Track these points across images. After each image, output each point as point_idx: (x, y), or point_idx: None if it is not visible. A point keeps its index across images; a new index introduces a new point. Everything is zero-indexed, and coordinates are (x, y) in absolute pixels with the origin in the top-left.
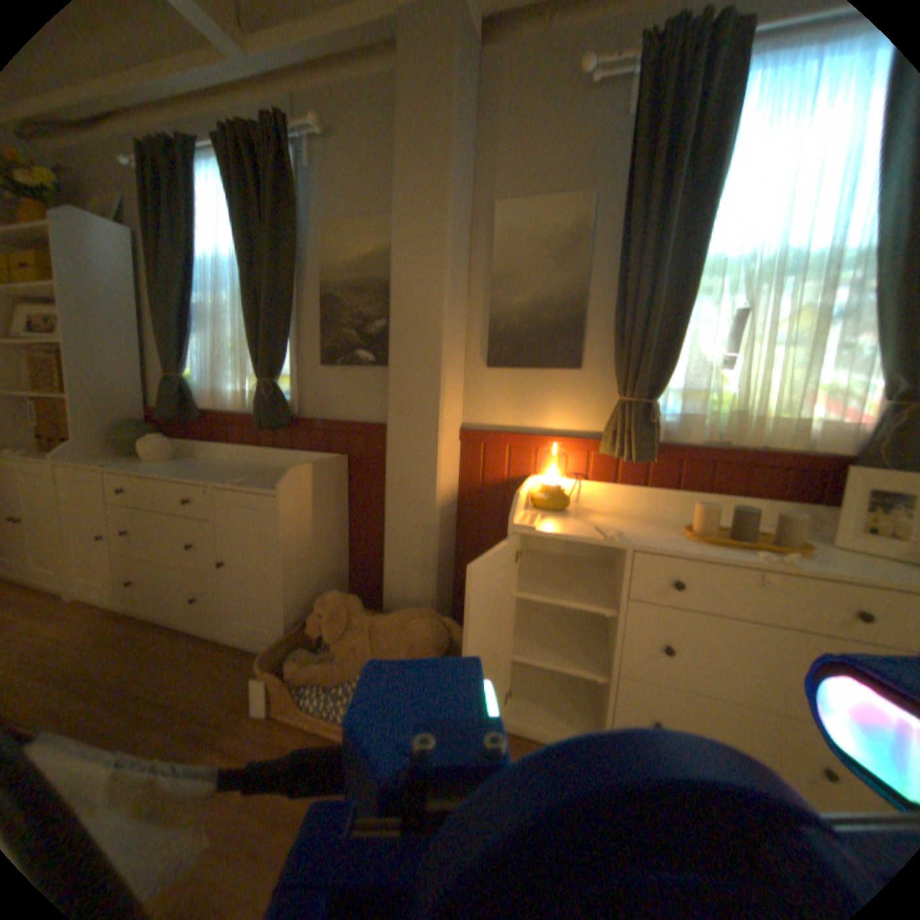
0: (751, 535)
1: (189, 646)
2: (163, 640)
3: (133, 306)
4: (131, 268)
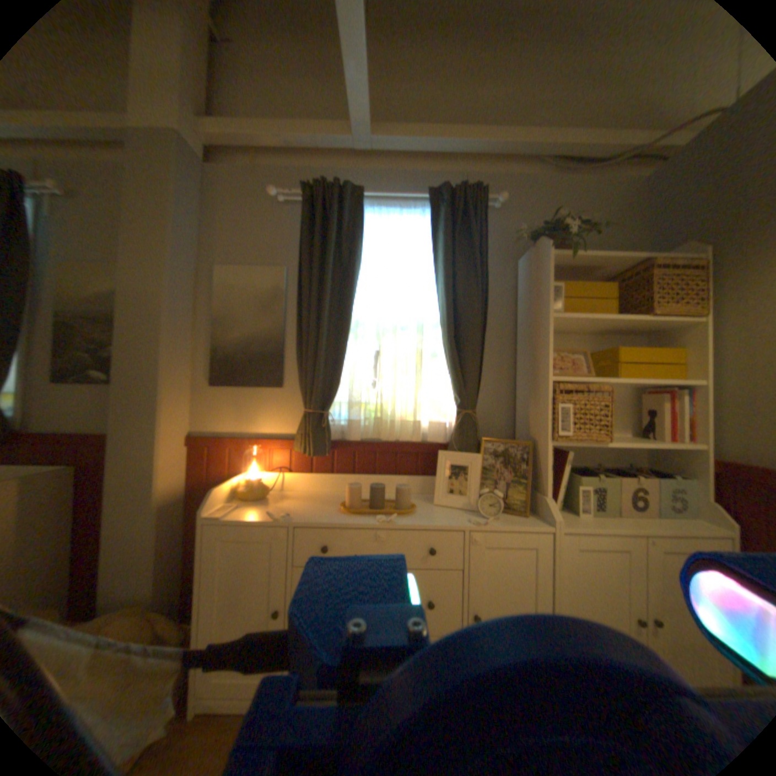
0: (379, 503)
1: None
2: None
3: None
4: None
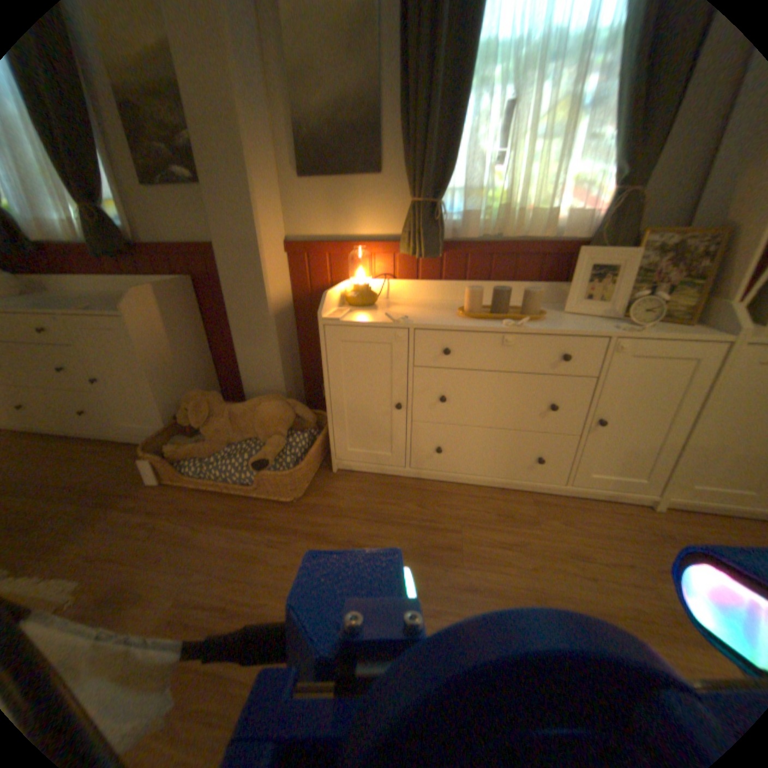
0: (503, 308)
1: (91, 446)
2: (67, 444)
3: None
4: None
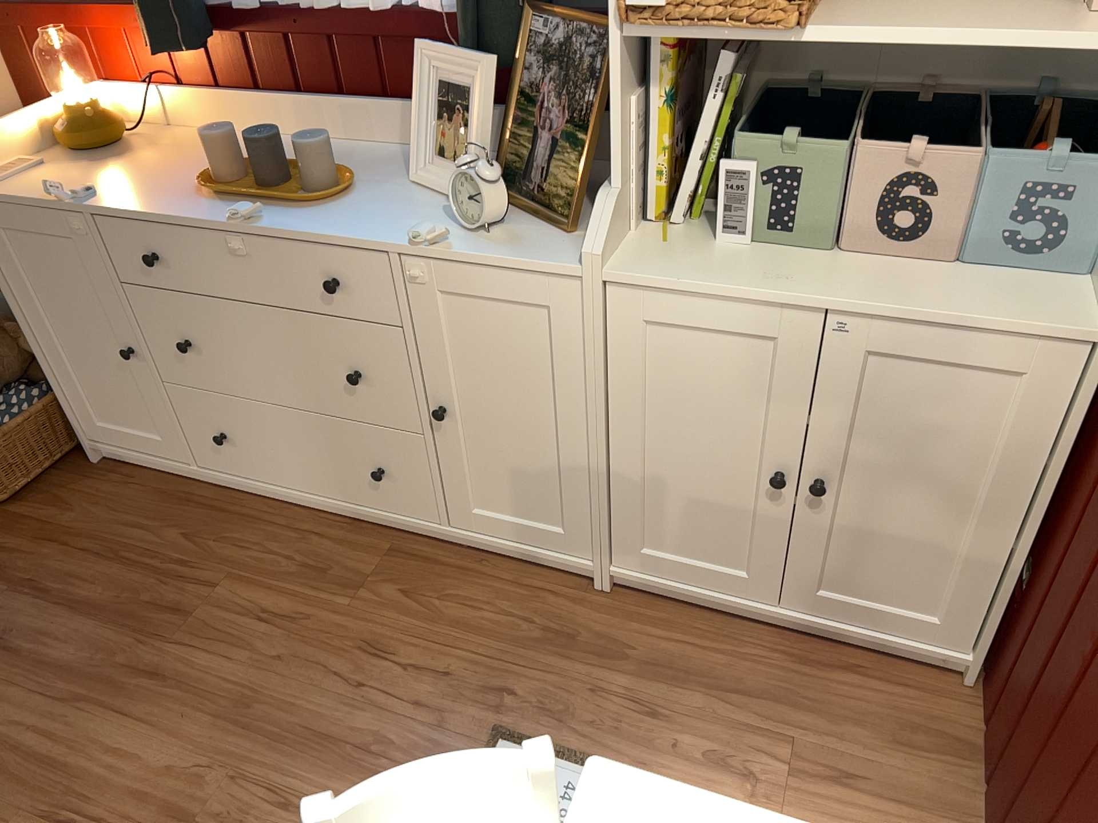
0: (275, 180)
1: None
2: None
3: None
4: None
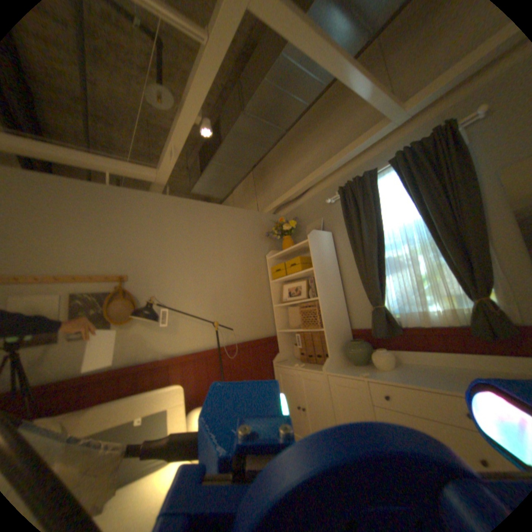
0: None
1: None
2: None
3: (338, 269)
4: (334, 250)
